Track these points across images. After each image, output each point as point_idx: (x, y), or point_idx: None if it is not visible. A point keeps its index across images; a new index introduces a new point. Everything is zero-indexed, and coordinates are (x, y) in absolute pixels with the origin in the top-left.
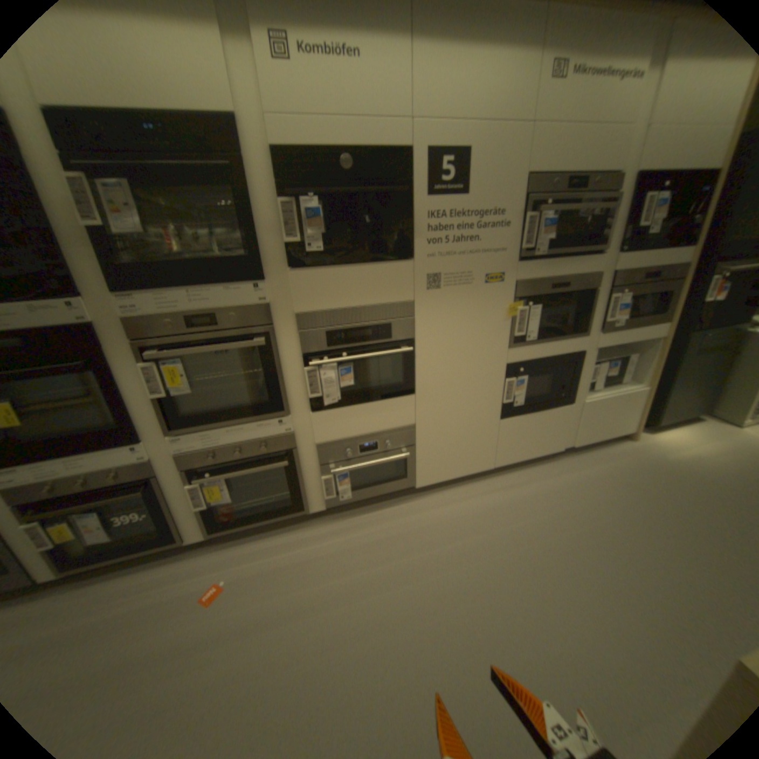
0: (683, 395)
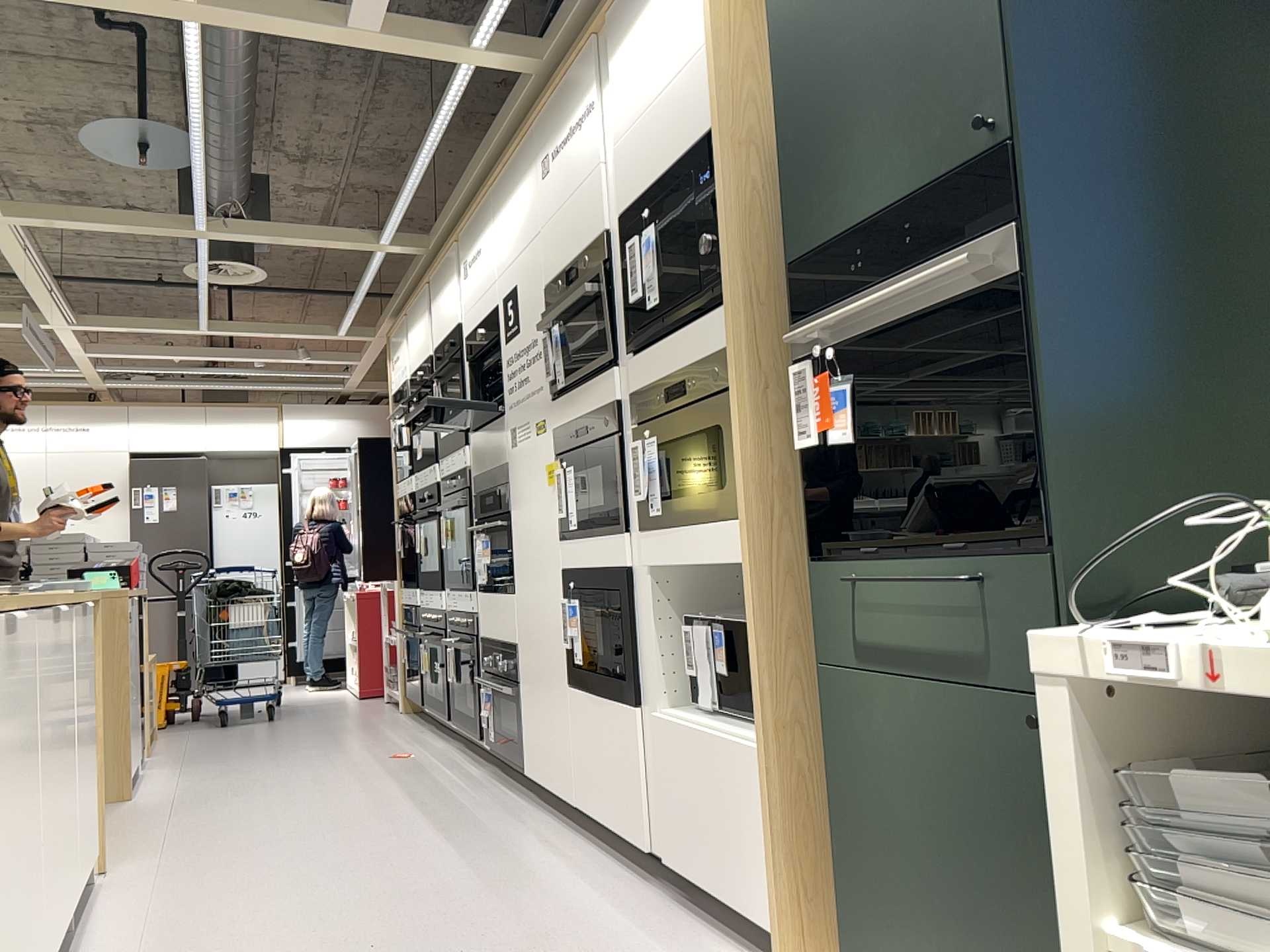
0: (891, 863)
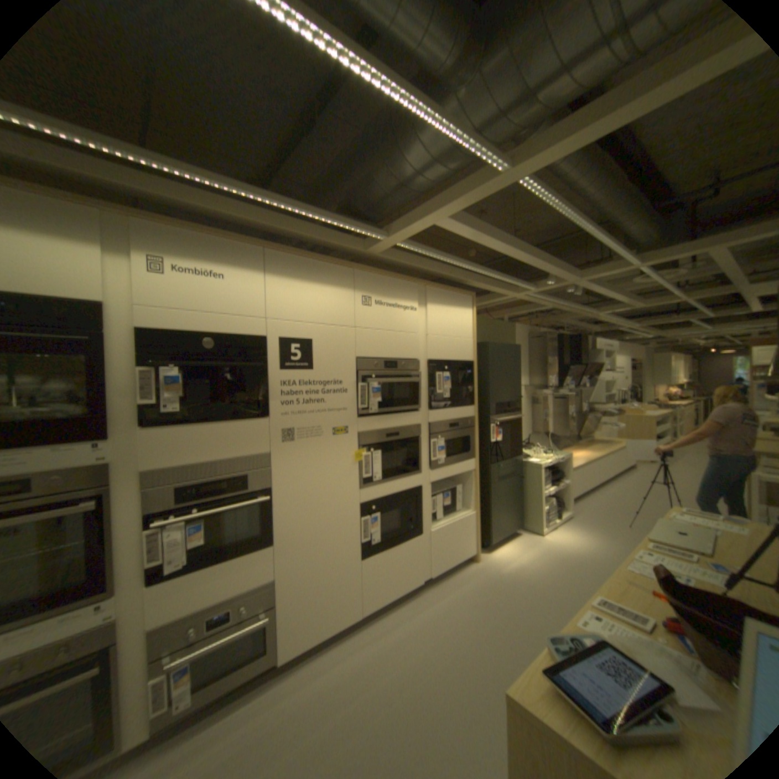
0: (500, 515)
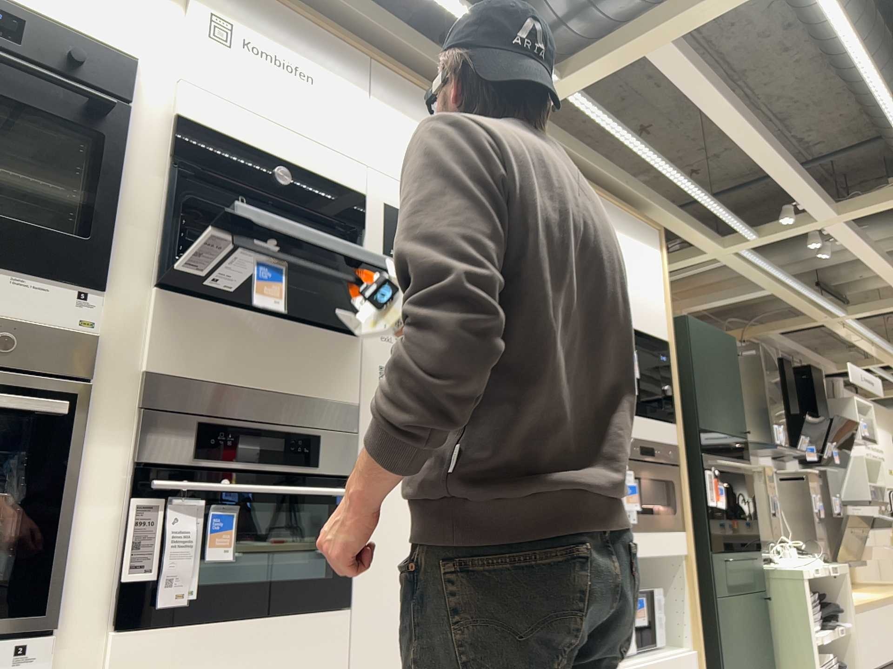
0: None
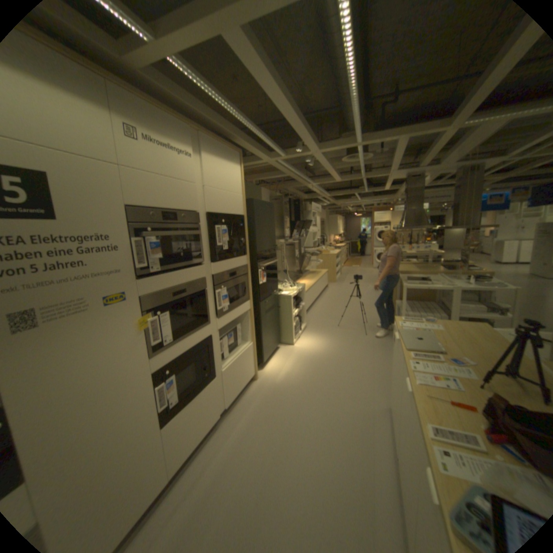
0: (267, 339)
